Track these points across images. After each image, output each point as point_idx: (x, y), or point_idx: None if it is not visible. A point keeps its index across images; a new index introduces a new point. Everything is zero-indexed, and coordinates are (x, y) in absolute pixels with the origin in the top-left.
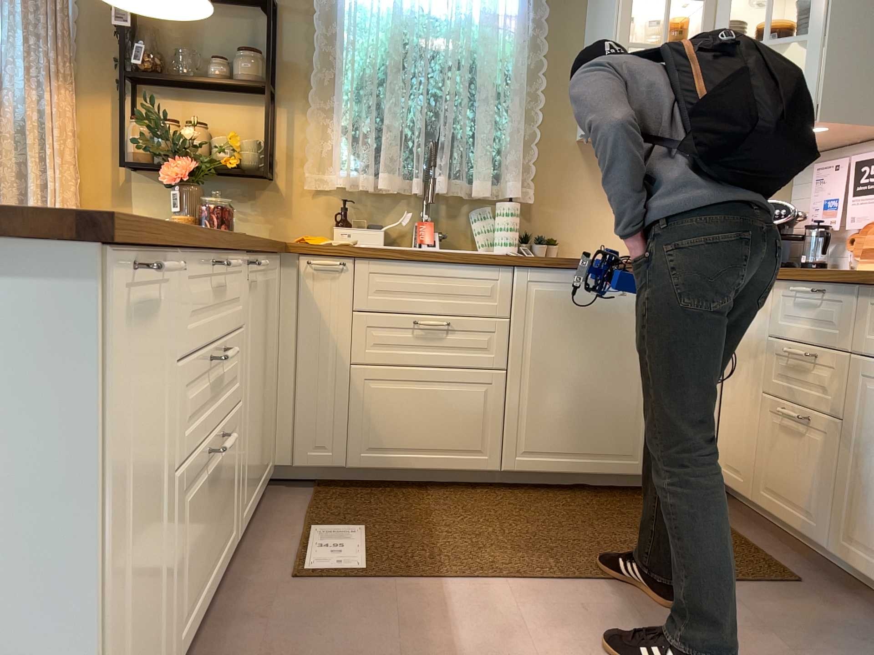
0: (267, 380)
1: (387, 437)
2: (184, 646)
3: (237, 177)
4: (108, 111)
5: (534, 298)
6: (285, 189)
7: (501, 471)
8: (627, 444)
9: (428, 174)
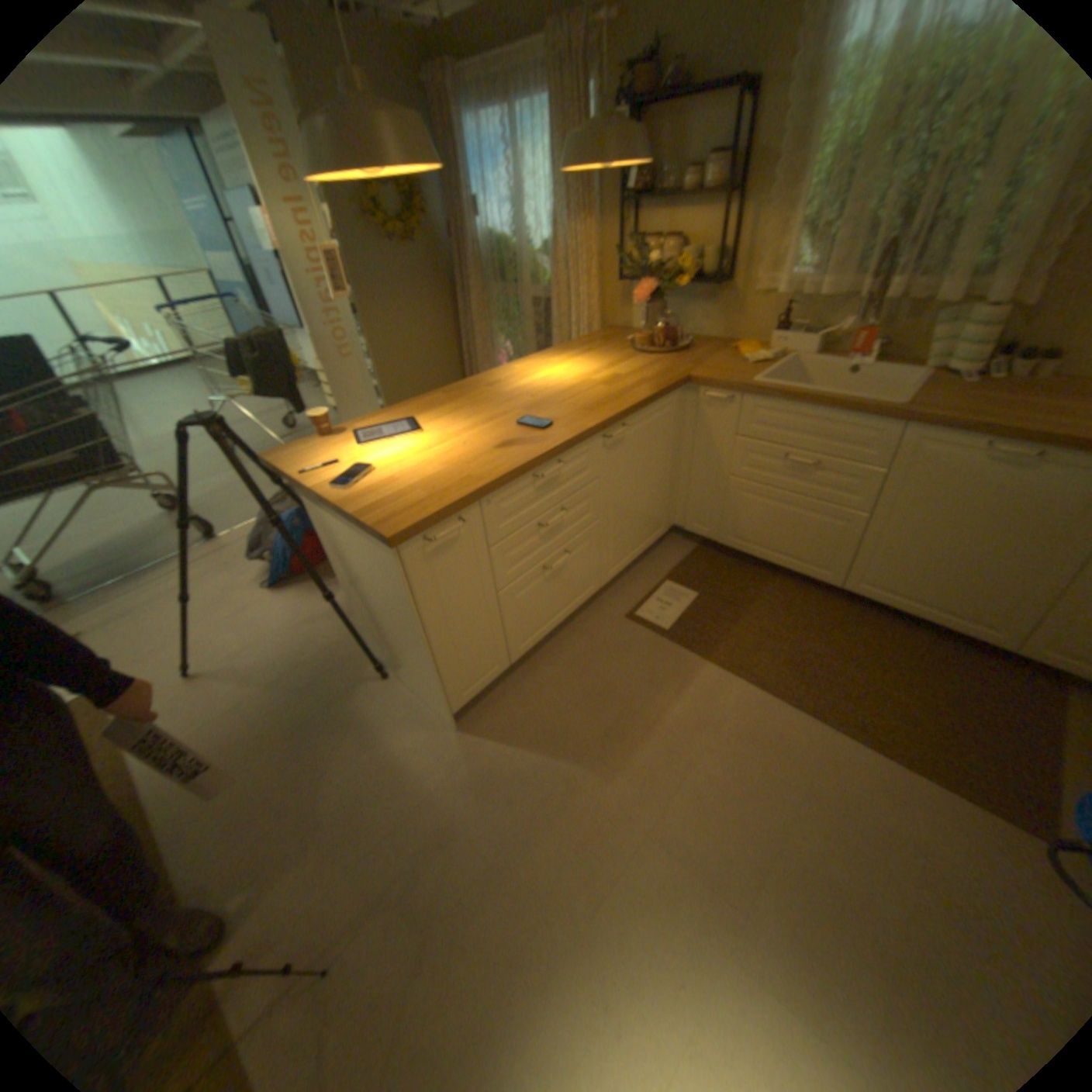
0: (654, 483)
1: (749, 533)
2: (533, 645)
3: (703, 278)
4: (617, 226)
5: (922, 457)
6: (740, 289)
7: (843, 587)
8: (995, 618)
9: (890, 269)
